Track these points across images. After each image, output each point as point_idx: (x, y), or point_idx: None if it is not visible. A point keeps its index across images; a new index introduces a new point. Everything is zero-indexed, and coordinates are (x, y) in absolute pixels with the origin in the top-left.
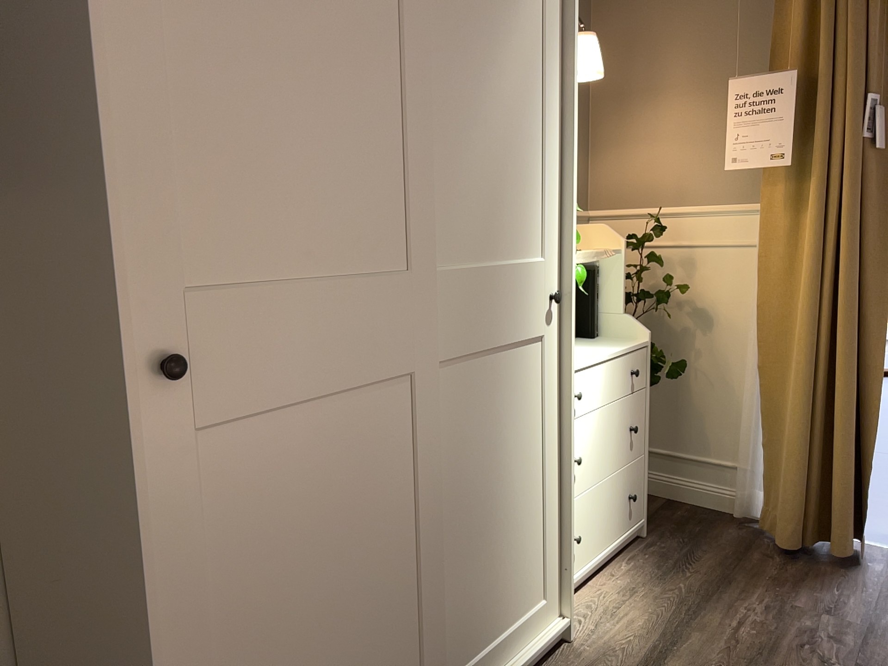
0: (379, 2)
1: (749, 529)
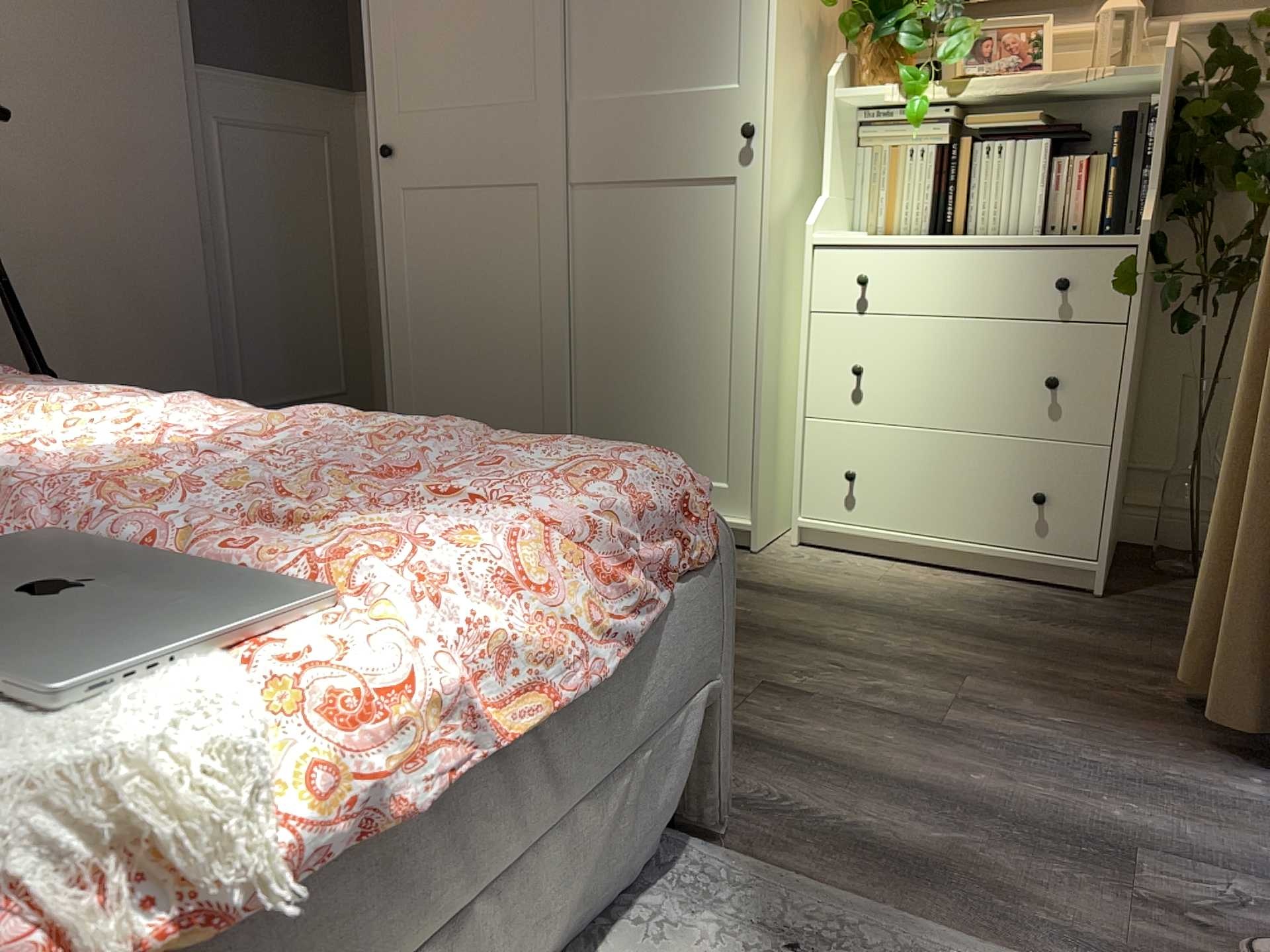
0: None
1: None
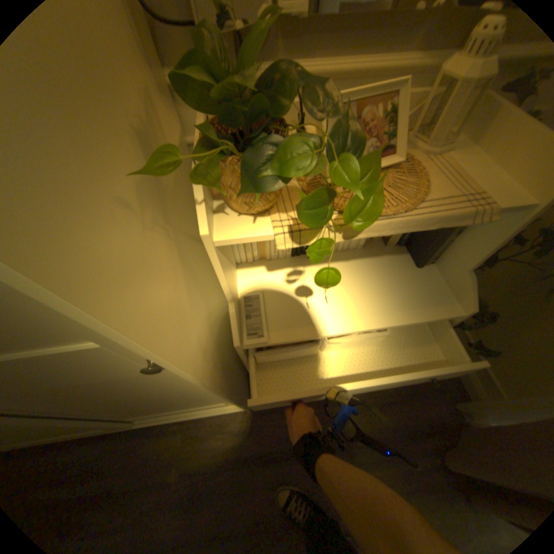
0: None
1: (460, 419)
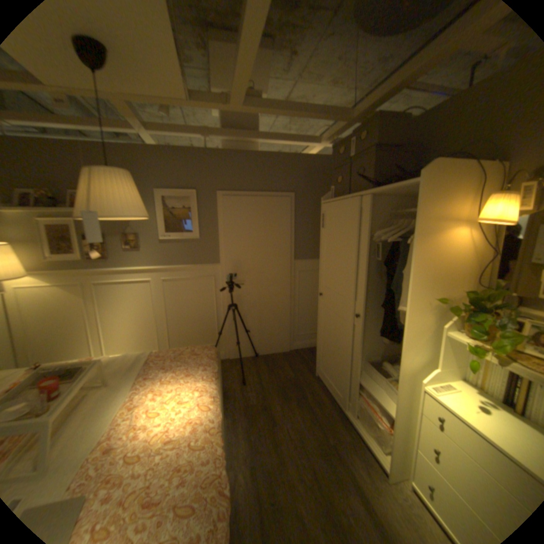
0: (347, 242)
1: None
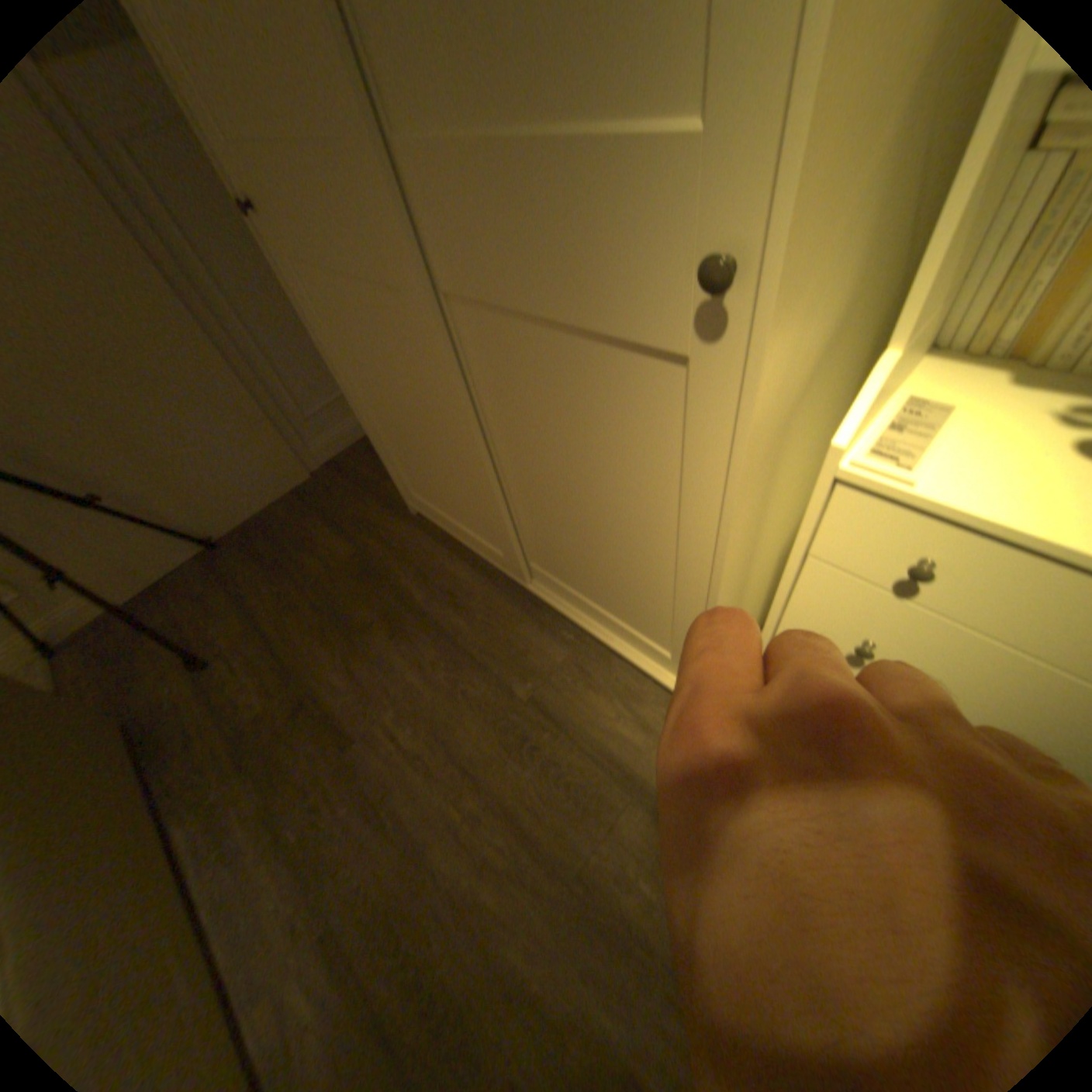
0: None
1: None
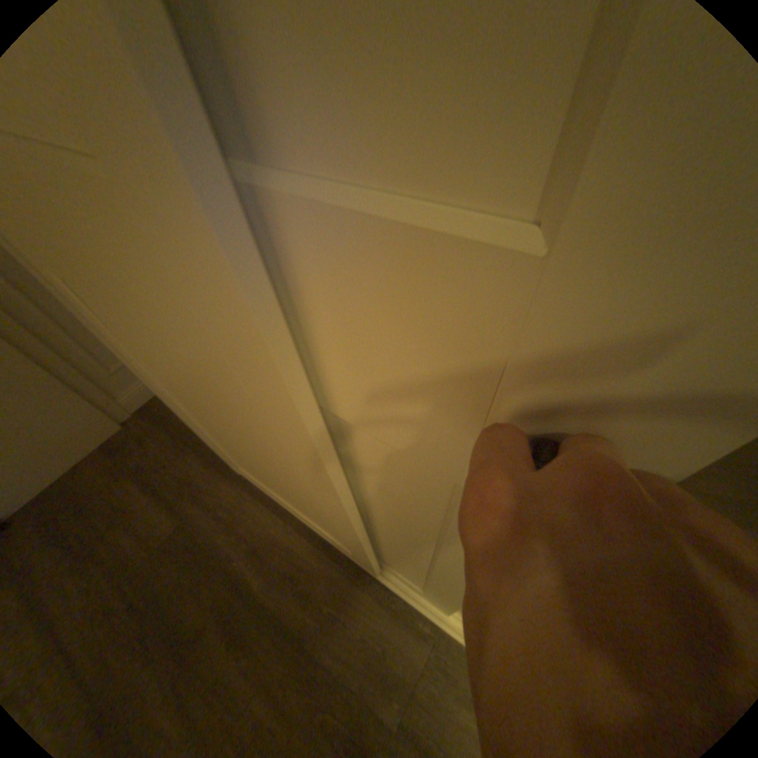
0: None
1: None
